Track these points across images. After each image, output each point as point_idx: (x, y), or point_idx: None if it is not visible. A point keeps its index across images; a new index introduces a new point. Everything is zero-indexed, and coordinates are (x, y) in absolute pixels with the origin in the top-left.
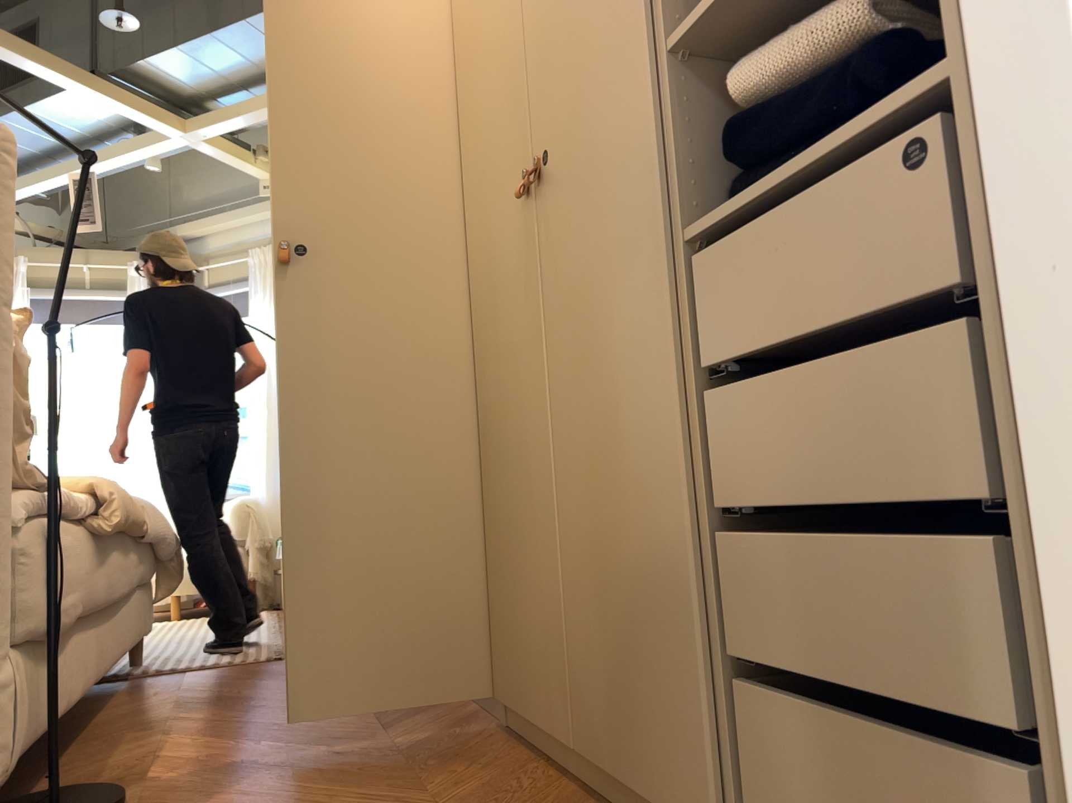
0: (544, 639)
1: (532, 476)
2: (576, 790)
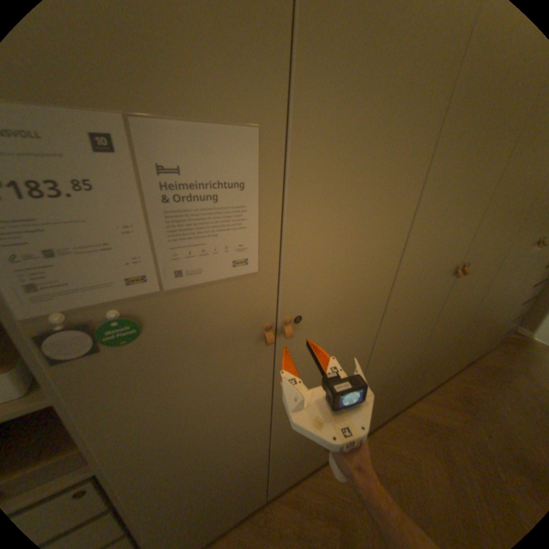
0: (470, 356)
1: (489, 322)
2: (479, 369)
